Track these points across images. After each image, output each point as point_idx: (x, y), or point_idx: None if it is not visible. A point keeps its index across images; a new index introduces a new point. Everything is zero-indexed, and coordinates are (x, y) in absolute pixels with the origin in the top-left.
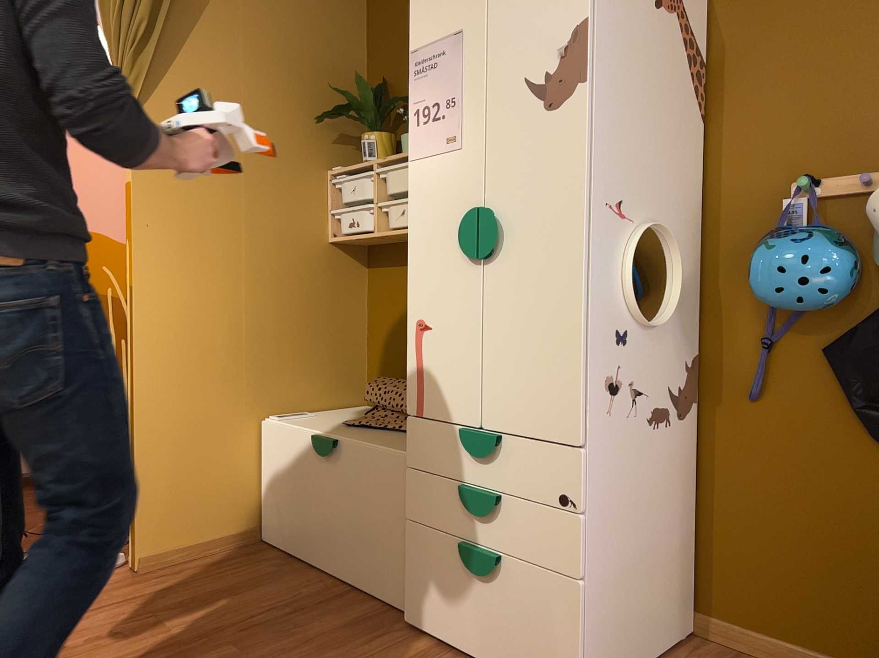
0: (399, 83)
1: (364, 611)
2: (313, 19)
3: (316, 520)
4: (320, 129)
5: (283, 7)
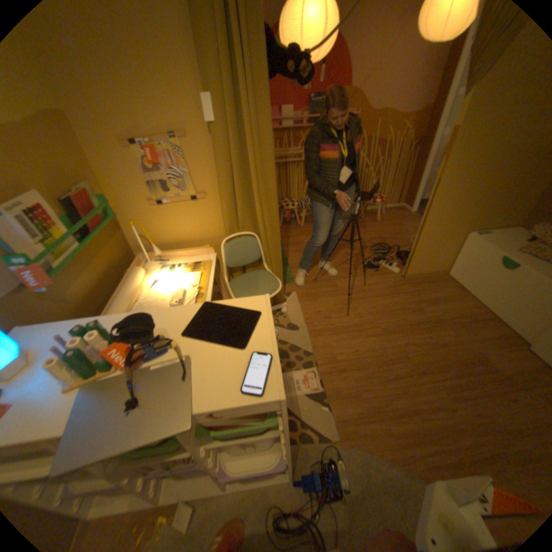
0: None
1: (506, 332)
2: None
3: (488, 285)
4: None
5: None
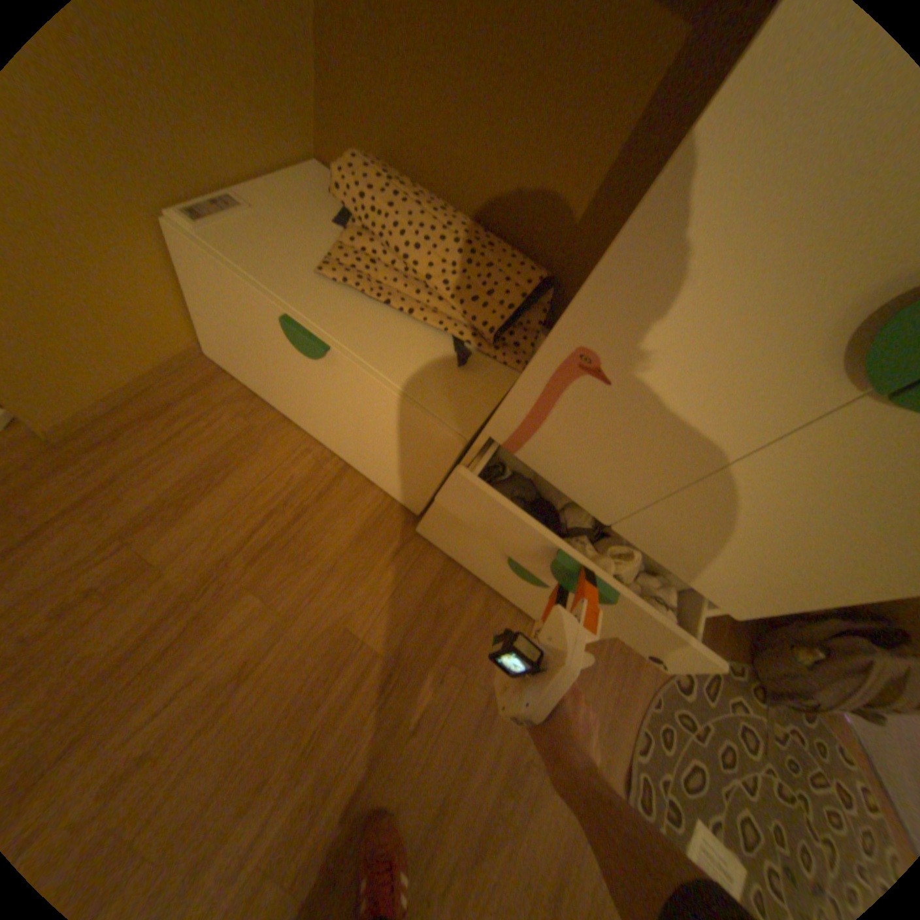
0: None
1: (369, 506)
2: None
3: (294, 393)
4: None
5: None
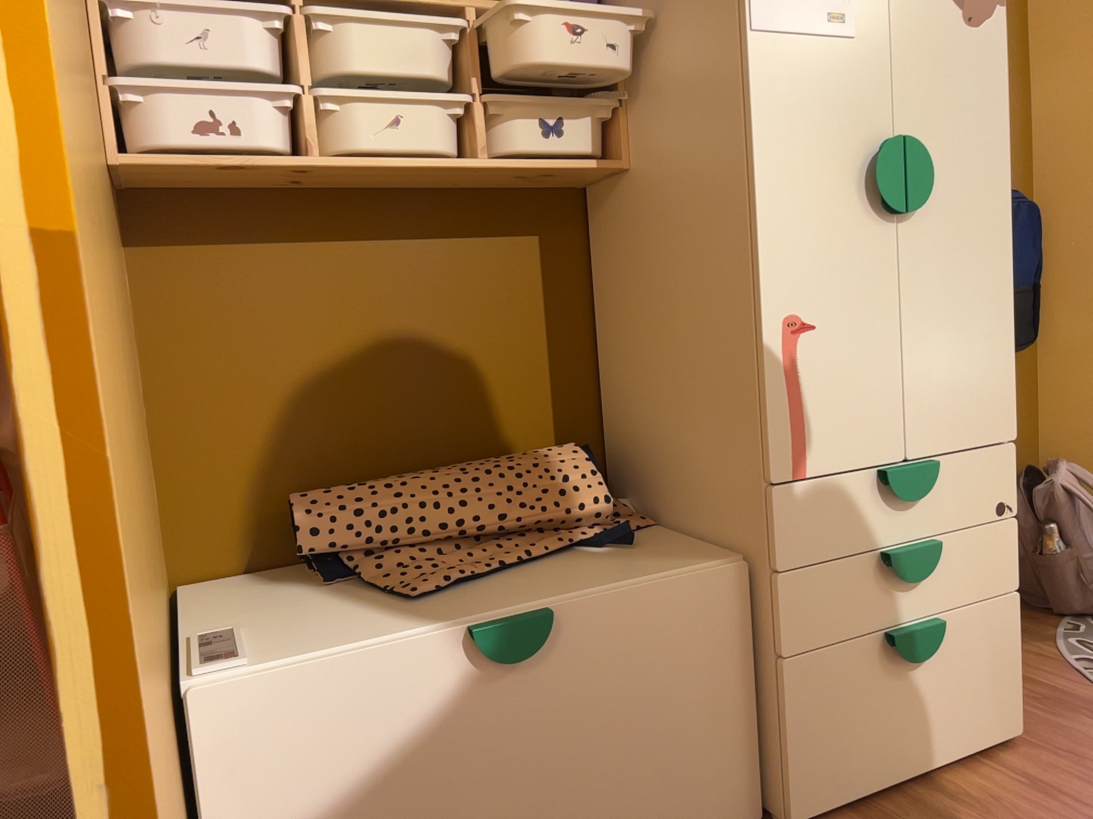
0: None
1: None
2: None
3: None
4: None
5: None
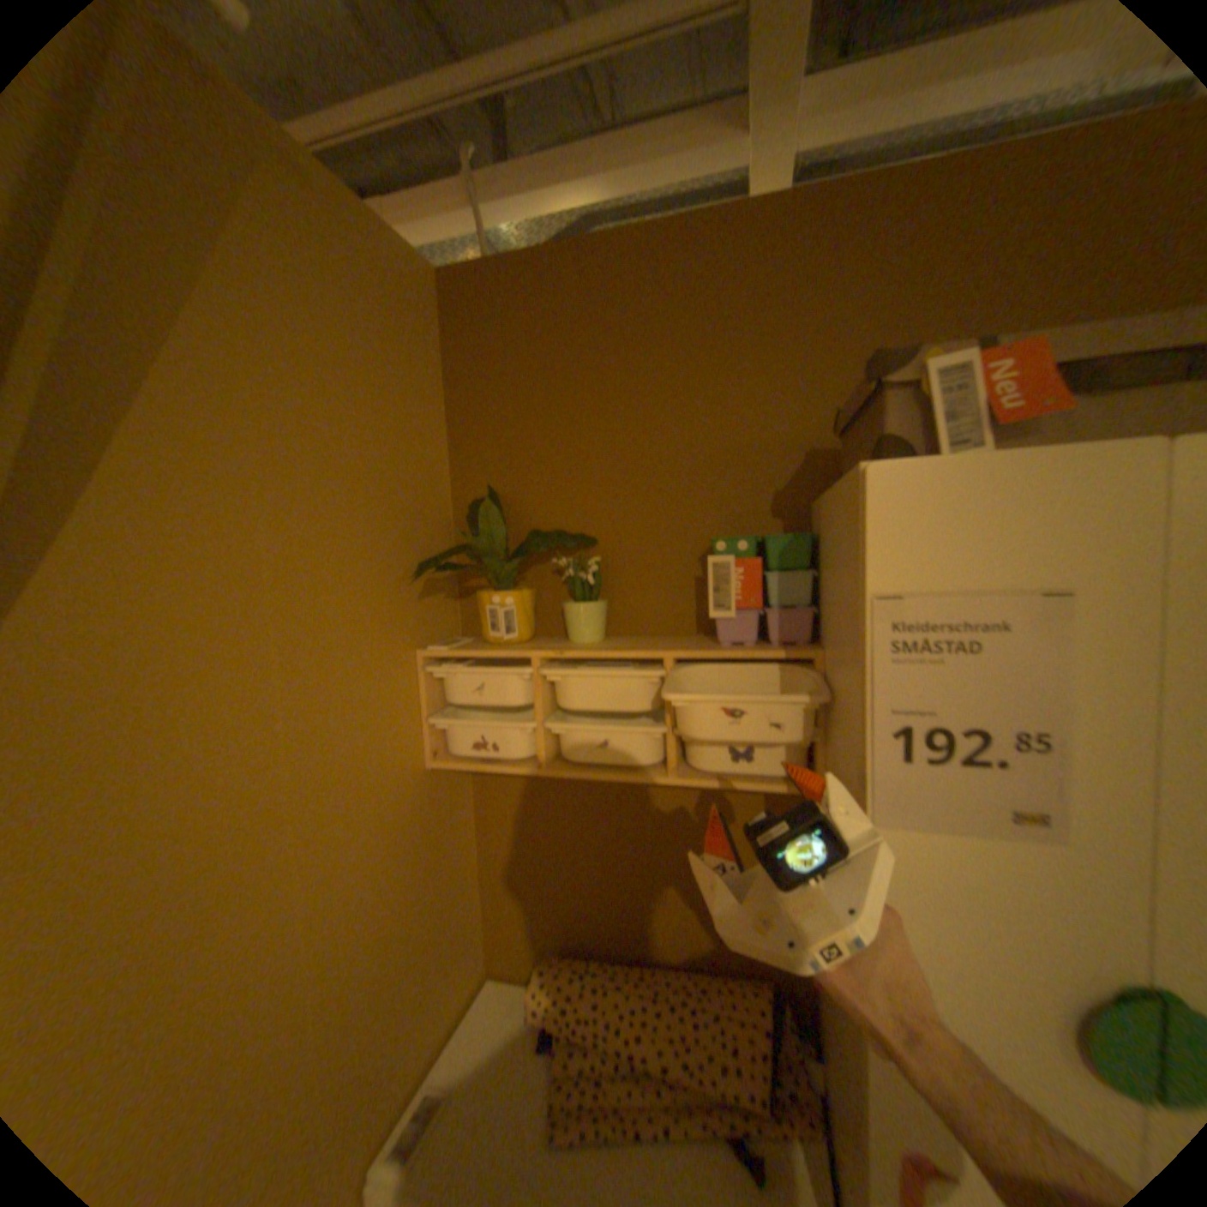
0: (525, 497)
1: None
2: (373, 378)
3: None
4: (401, 580)
5: (325, 356)
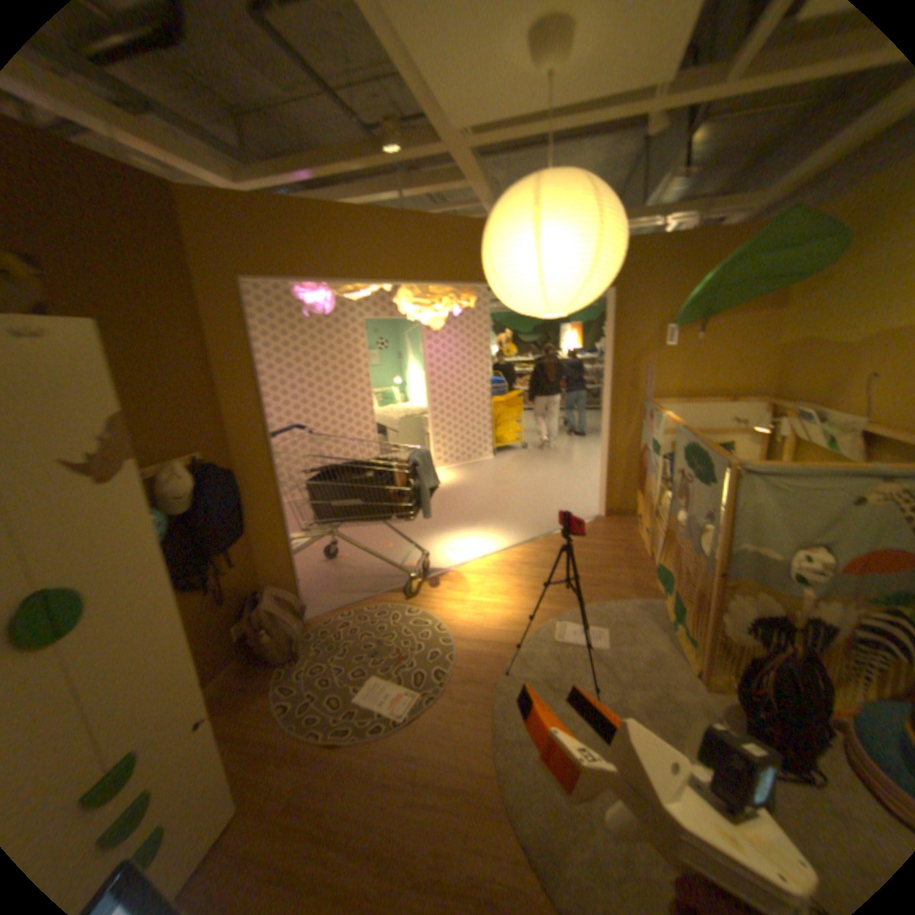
0: None
1: None
2: None
3: None
4: None
5: None
